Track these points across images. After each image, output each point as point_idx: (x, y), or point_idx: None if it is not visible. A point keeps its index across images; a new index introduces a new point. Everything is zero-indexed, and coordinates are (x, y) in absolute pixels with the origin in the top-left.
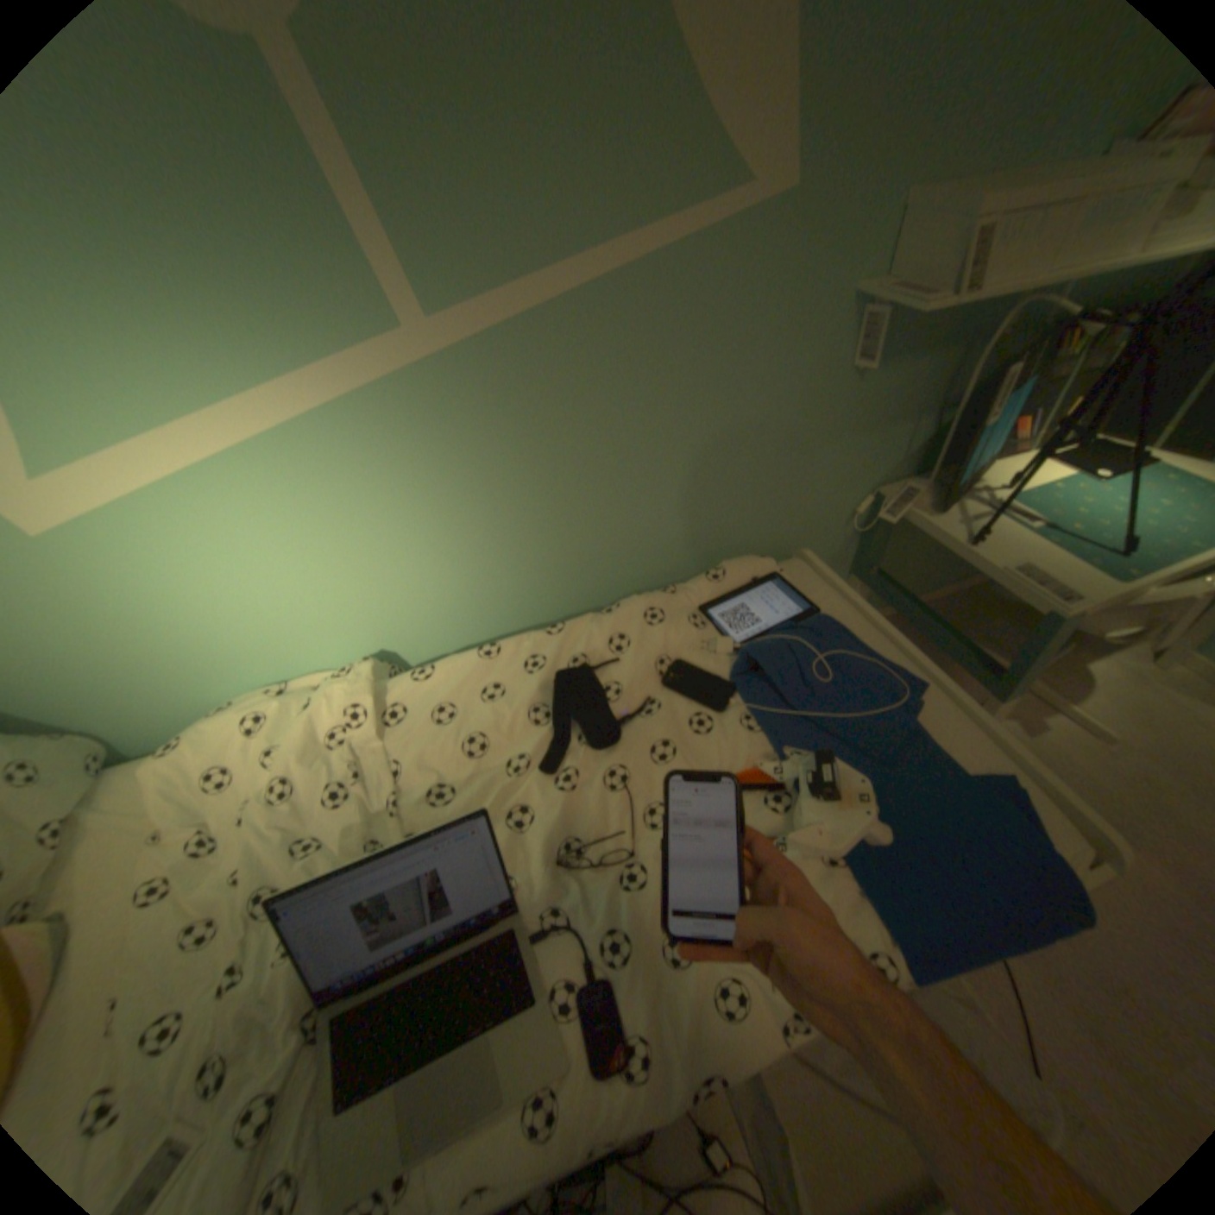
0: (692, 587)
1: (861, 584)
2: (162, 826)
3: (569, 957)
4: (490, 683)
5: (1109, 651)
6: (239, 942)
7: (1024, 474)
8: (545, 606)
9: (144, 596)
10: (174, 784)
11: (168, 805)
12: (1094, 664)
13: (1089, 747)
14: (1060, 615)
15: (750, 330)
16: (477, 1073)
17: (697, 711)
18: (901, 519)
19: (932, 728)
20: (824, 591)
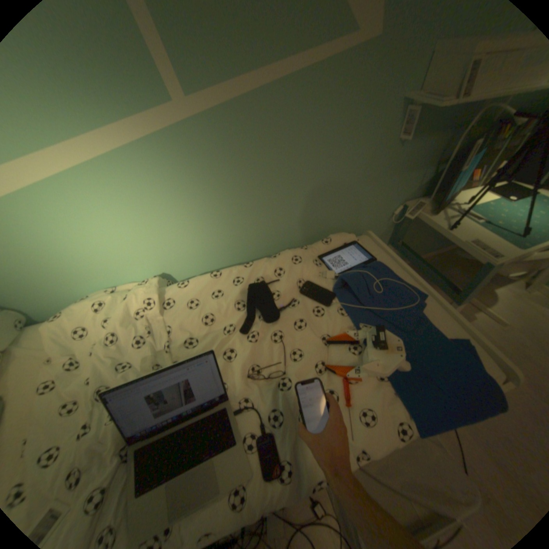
0: (315, 246)
1: (393, 249)
2: (52, 355)
3: (253, 422)
4: (216, 290)
5: (505, 284)
6: (89, 412)
7: (475, 197)
8: (243, 253)
9: (40, 240)
10: (58, 335)
11: (55, 345)
12: (498, 289)
13: (494, 327)
14: (488, 265)
15: (351, 115)
16: (207, 477)
17: (316, 305)
18: (414, 218)
19: (429, 316)
20: (378, 250)
